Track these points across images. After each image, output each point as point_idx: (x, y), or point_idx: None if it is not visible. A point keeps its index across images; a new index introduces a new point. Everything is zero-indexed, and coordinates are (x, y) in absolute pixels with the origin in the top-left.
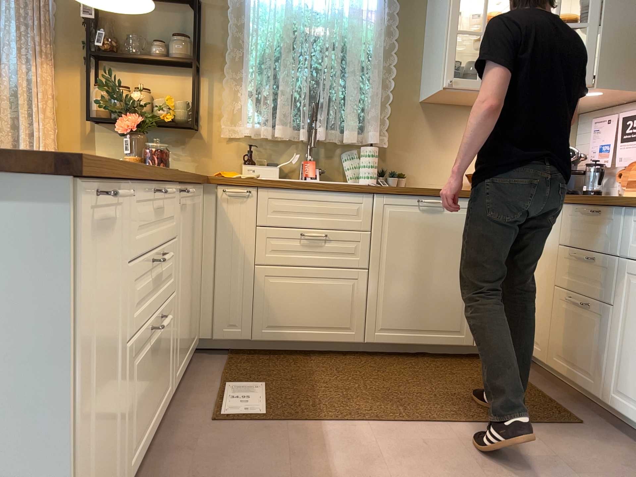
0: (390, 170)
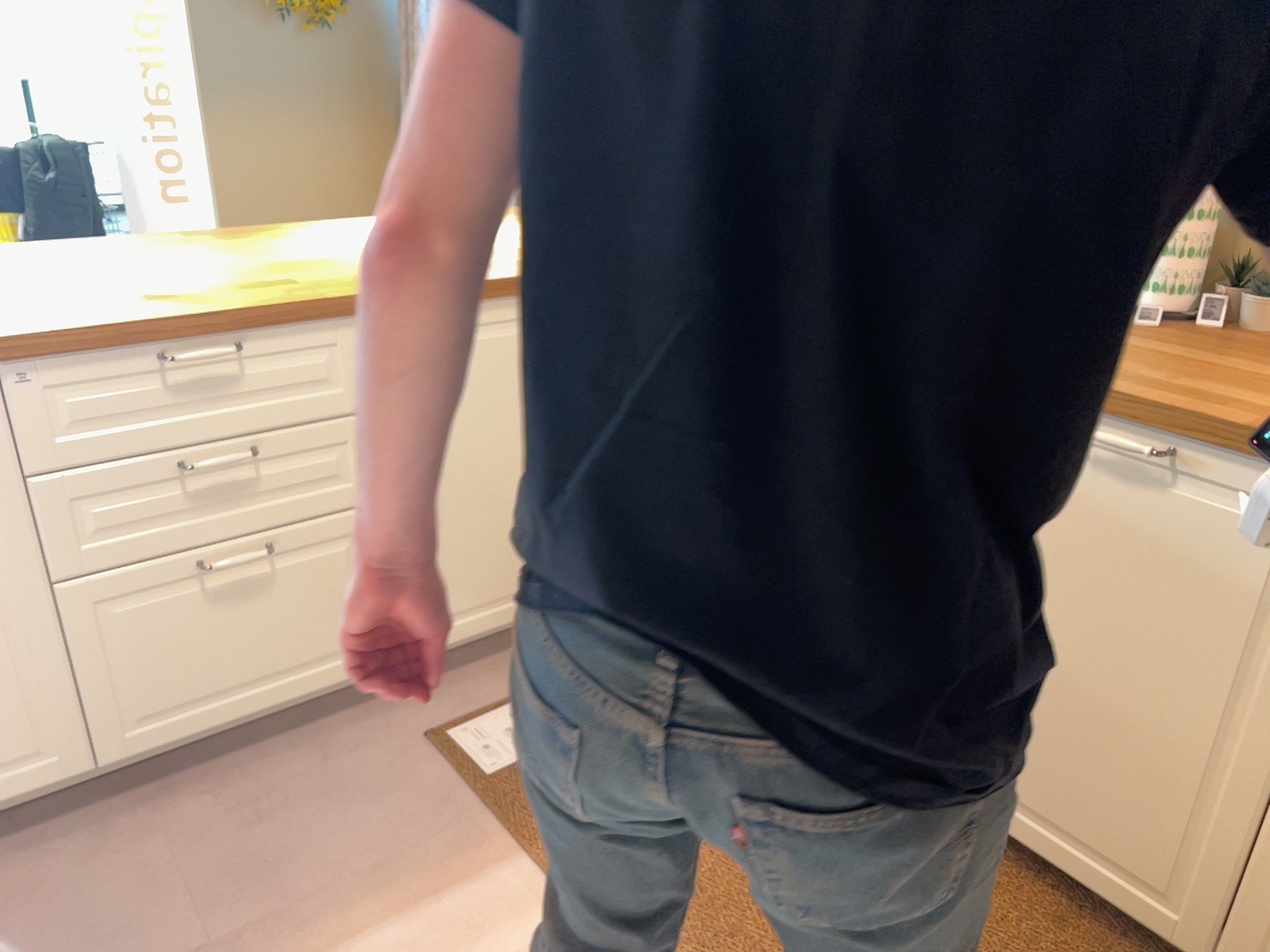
0: None
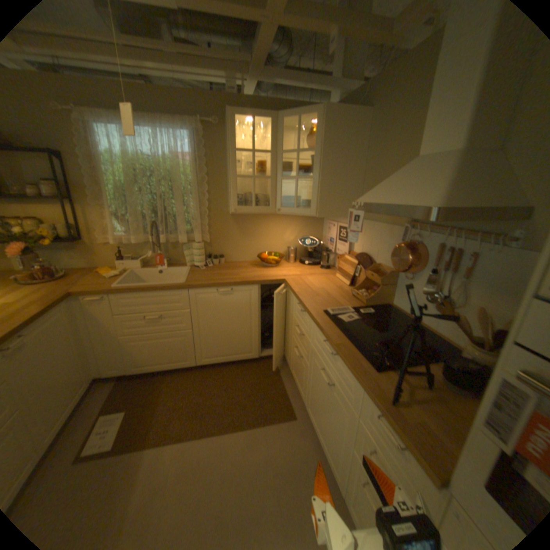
0: (214, 253)
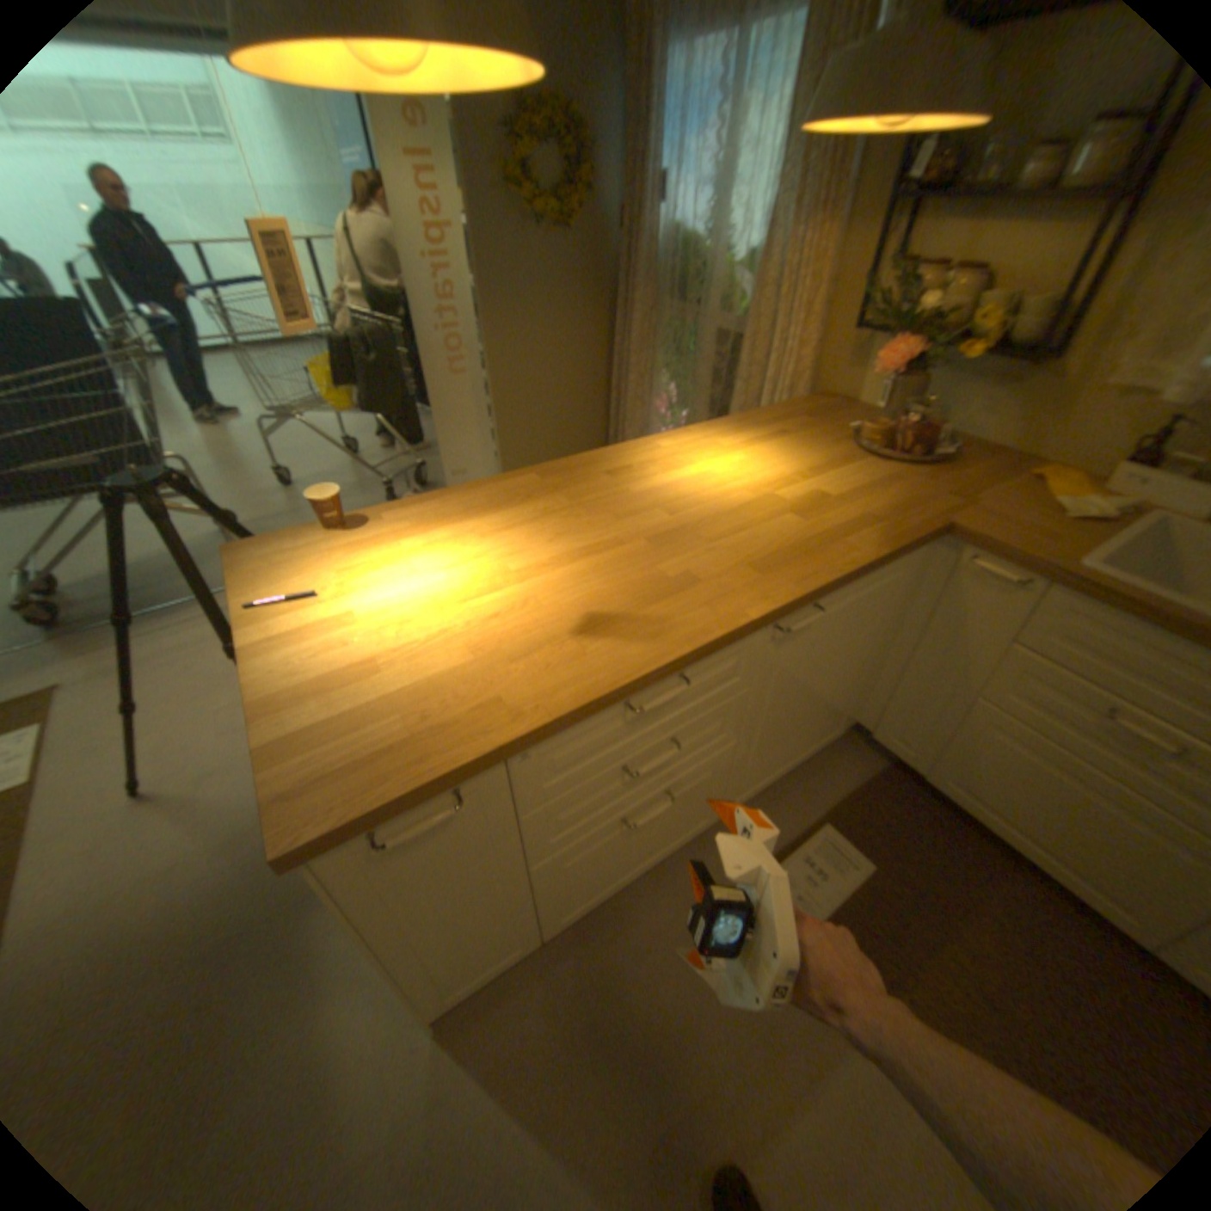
0: None
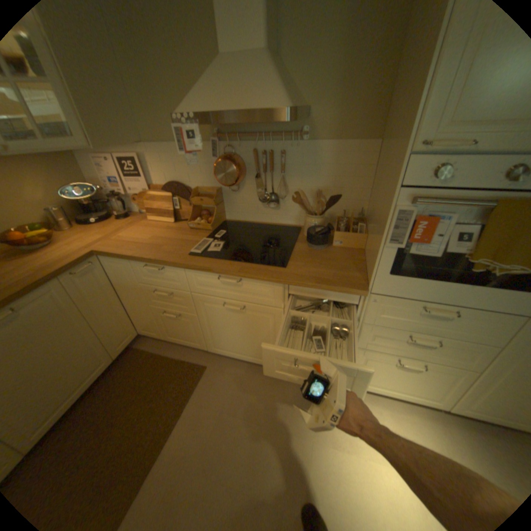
0: None
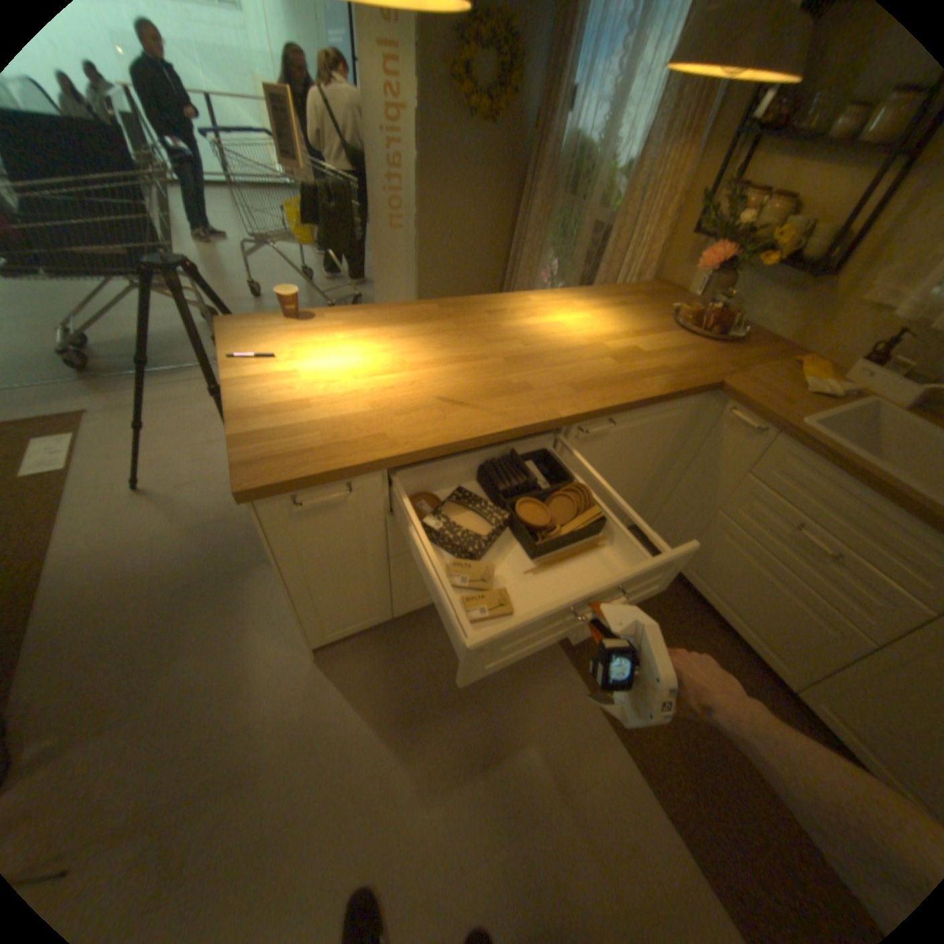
0: None
